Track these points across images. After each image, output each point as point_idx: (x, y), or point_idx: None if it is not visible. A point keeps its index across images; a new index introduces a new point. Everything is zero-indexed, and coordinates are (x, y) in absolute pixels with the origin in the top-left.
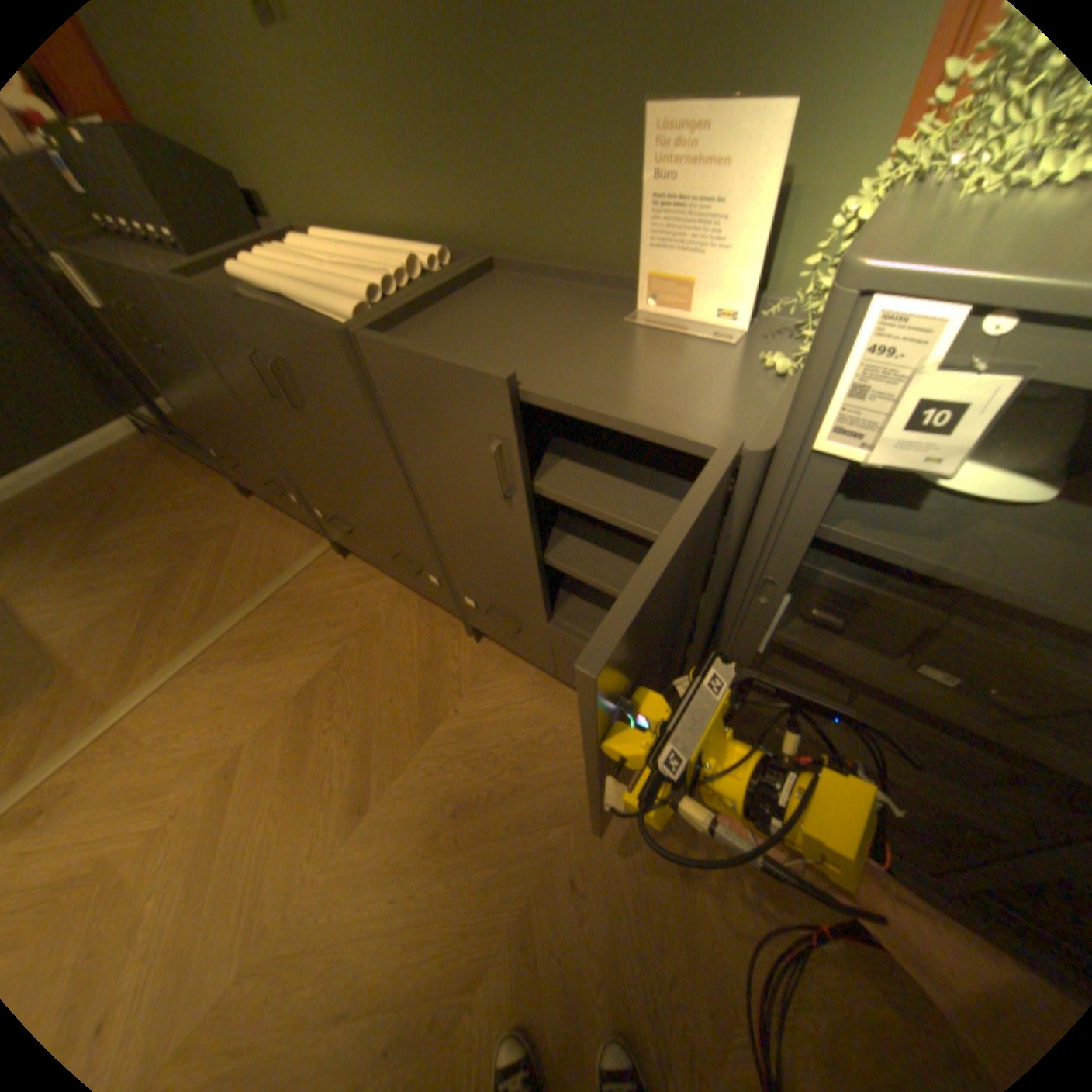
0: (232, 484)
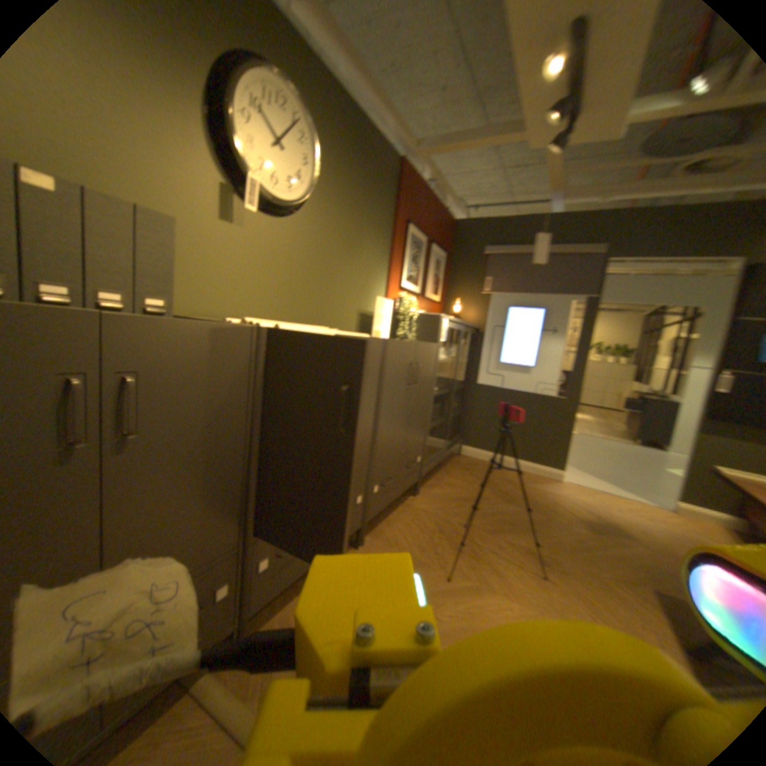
0: None
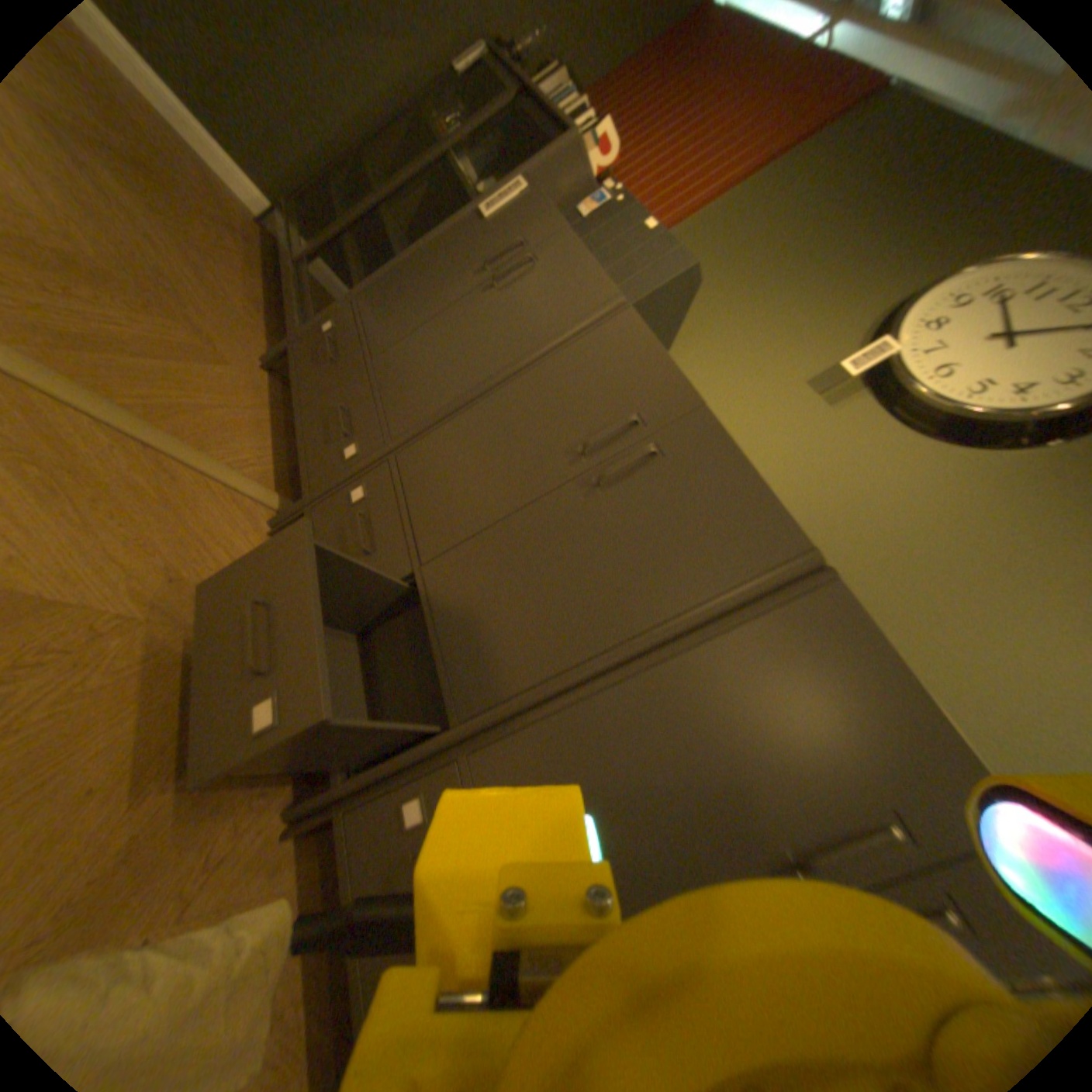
0: (263, 342)
